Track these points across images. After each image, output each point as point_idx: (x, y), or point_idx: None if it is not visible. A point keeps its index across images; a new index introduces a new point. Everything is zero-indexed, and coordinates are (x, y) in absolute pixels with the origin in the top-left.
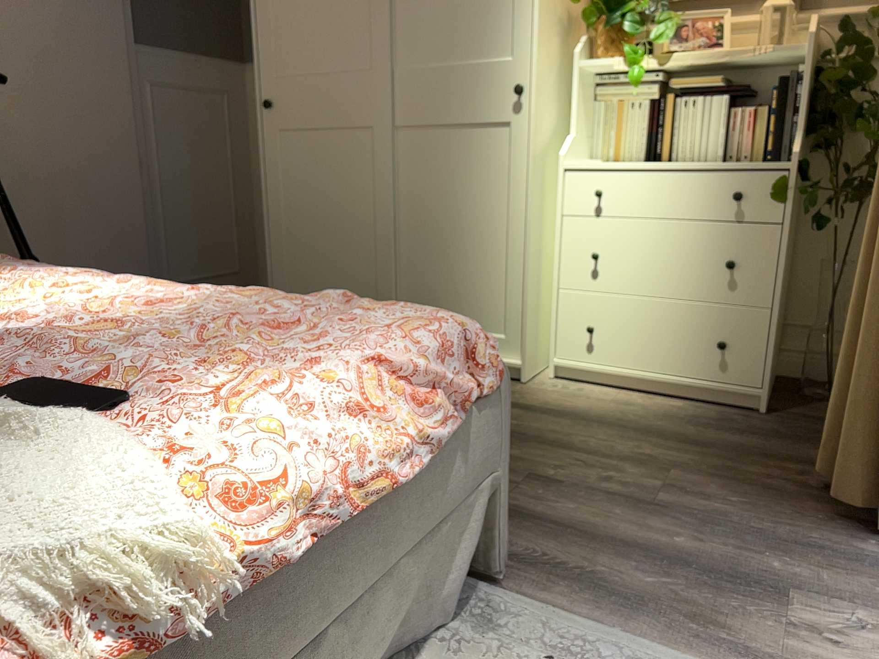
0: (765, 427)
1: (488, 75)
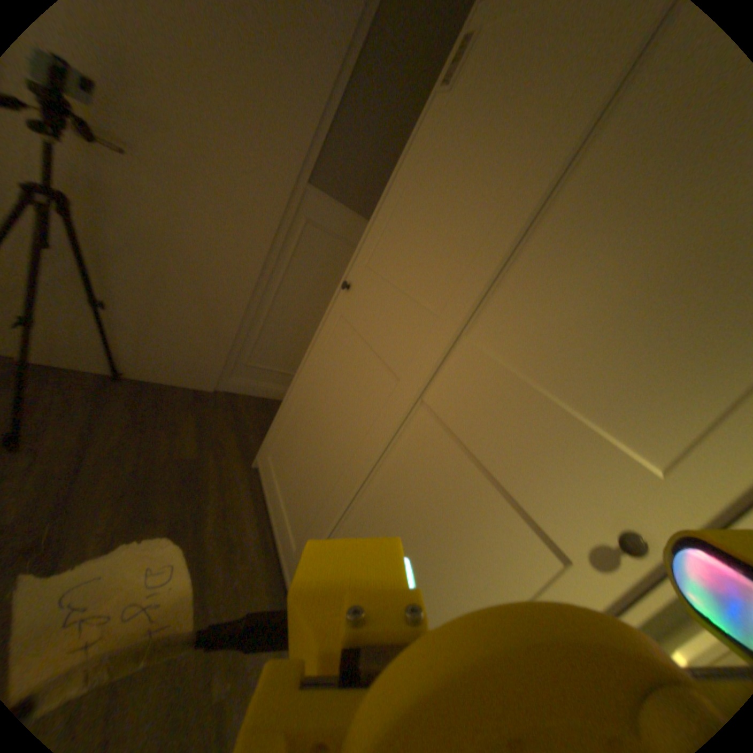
0: None
1: (586, 458)
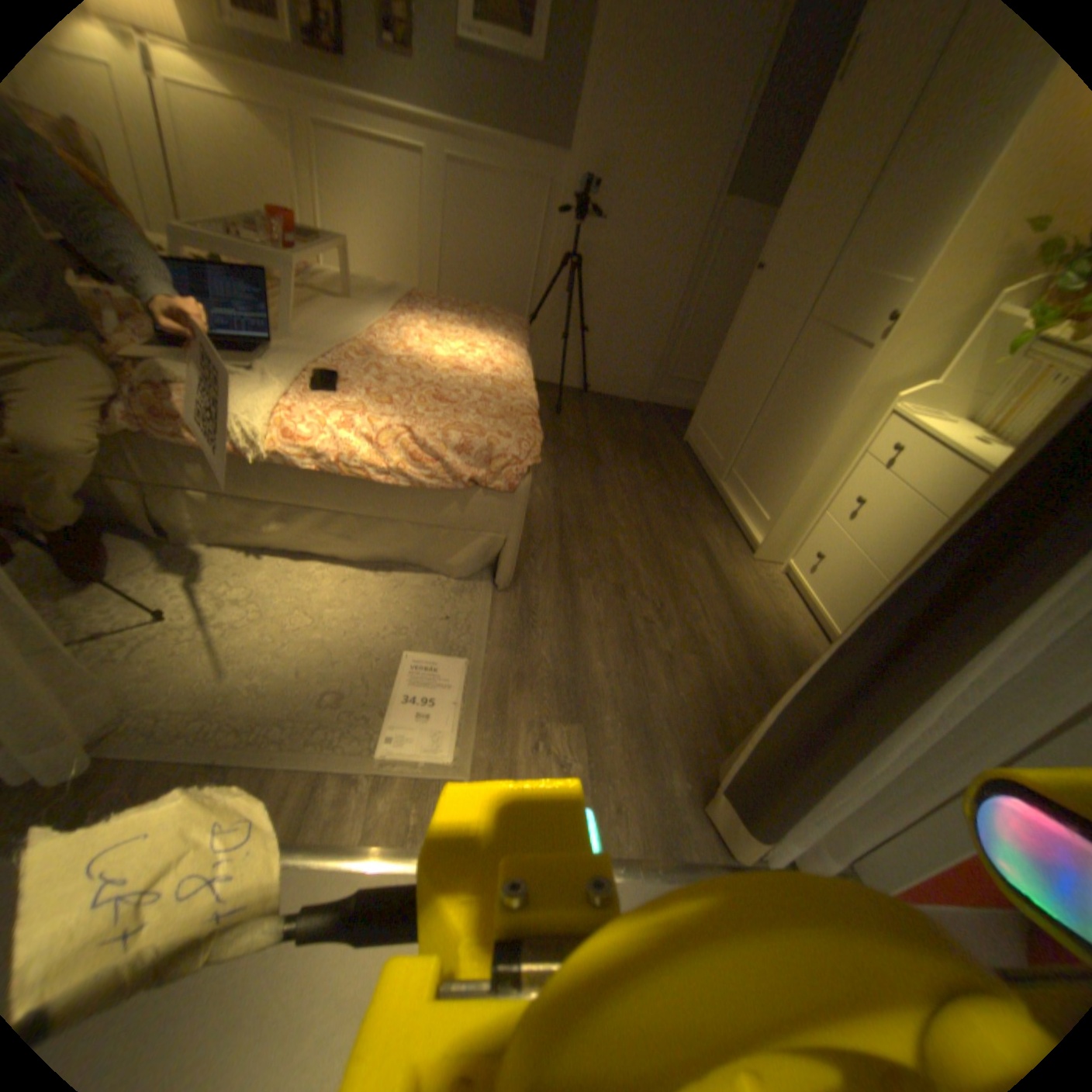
0: None
1: (891, 290)
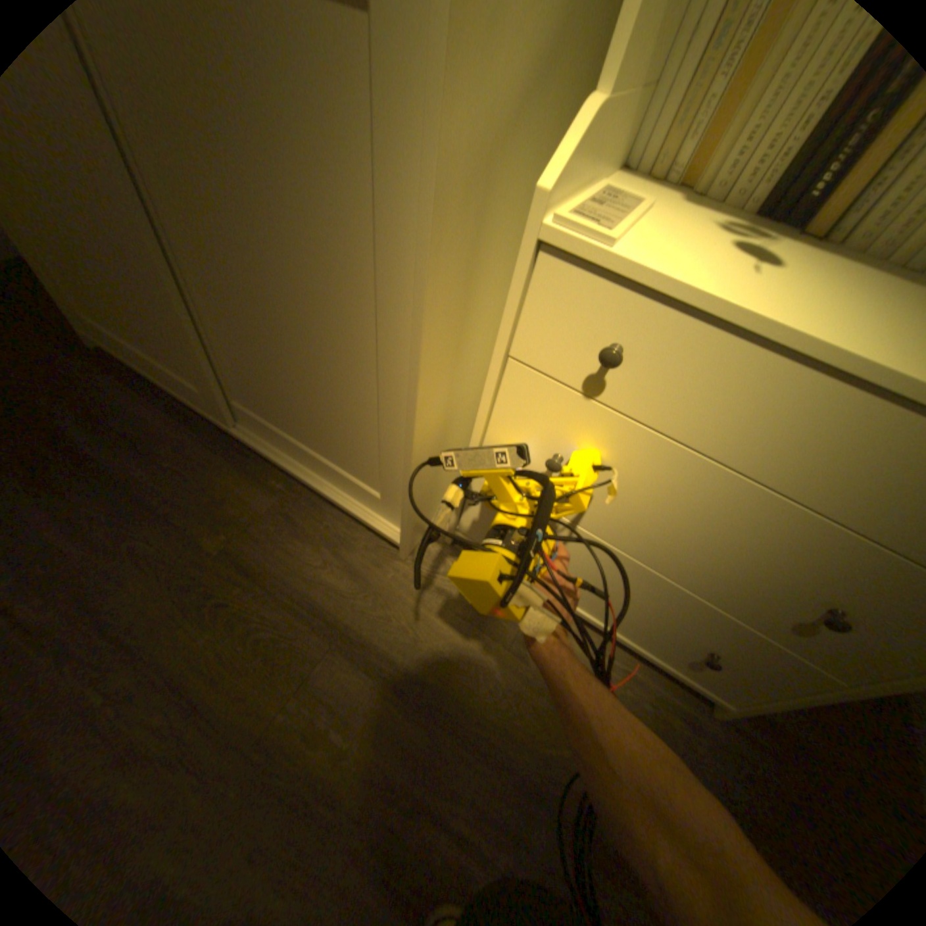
0: (714, 768)
1: None
